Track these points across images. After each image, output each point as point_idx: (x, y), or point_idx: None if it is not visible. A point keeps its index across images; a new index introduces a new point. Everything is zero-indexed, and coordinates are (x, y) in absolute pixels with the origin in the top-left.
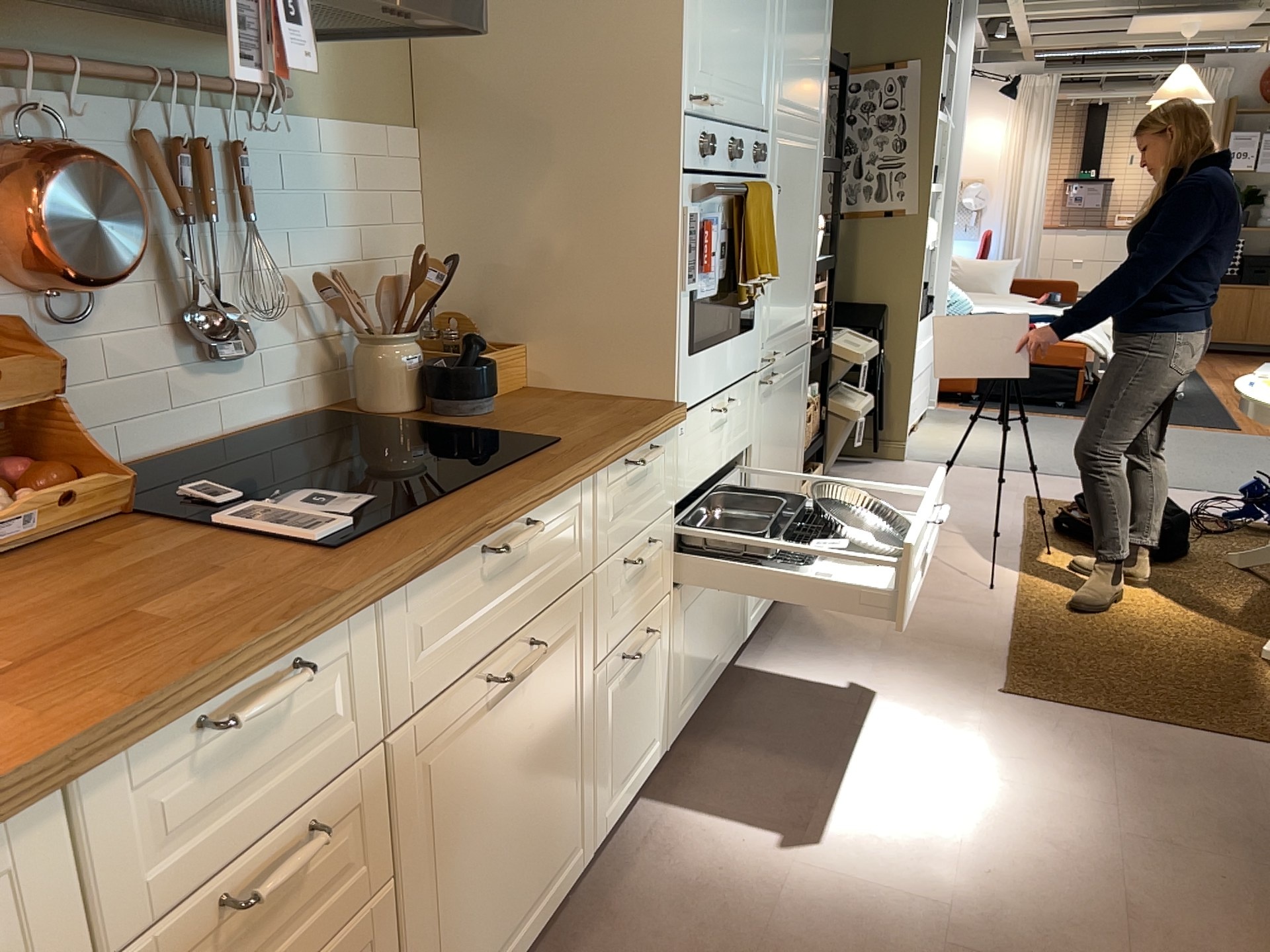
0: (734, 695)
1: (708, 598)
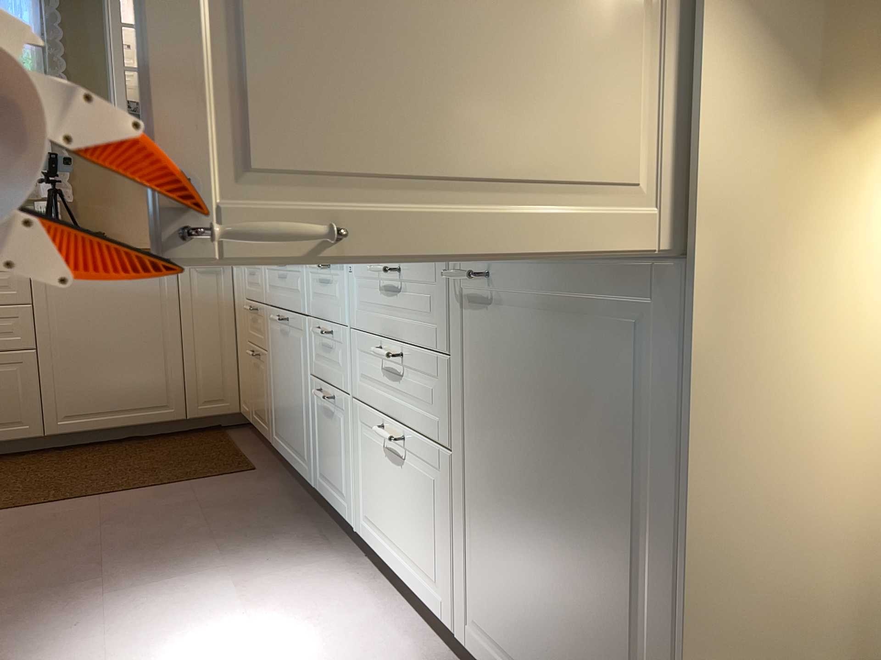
0: (426, 657)
1: (391, 468)
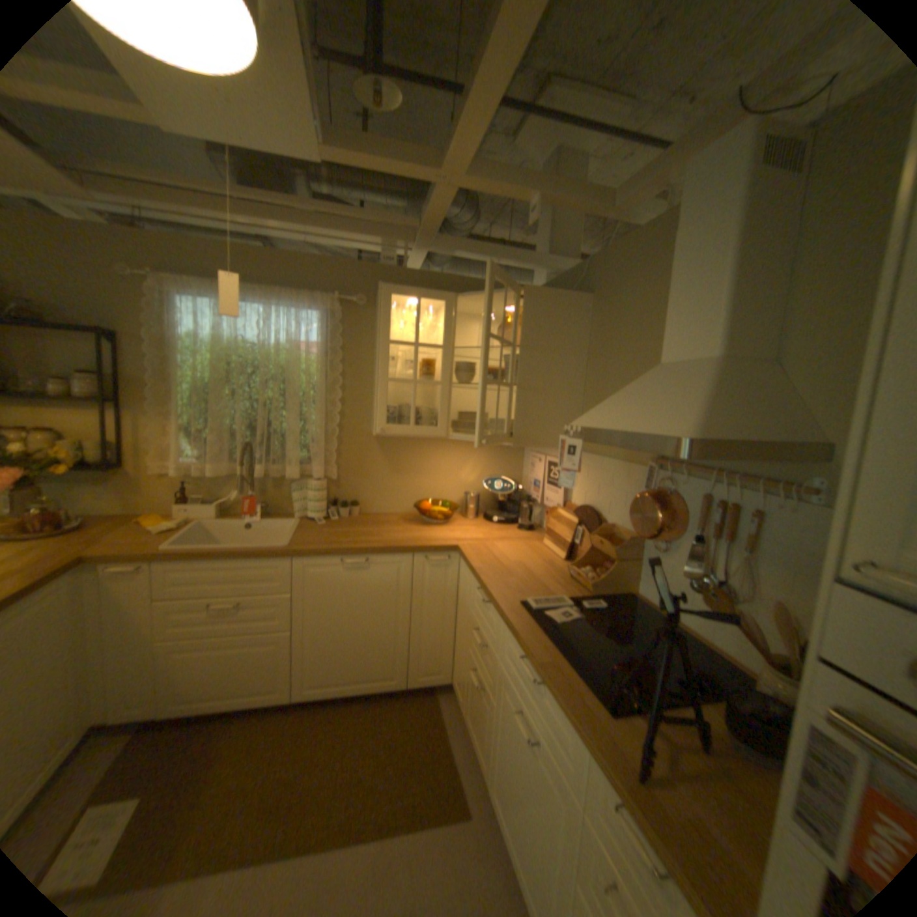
0: None
1: None
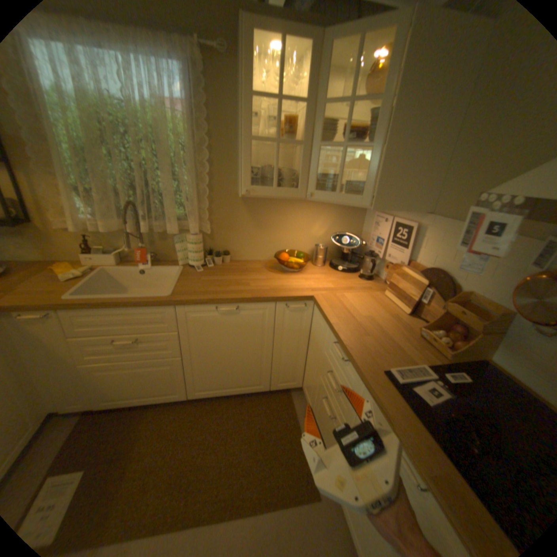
0: None
1: None
